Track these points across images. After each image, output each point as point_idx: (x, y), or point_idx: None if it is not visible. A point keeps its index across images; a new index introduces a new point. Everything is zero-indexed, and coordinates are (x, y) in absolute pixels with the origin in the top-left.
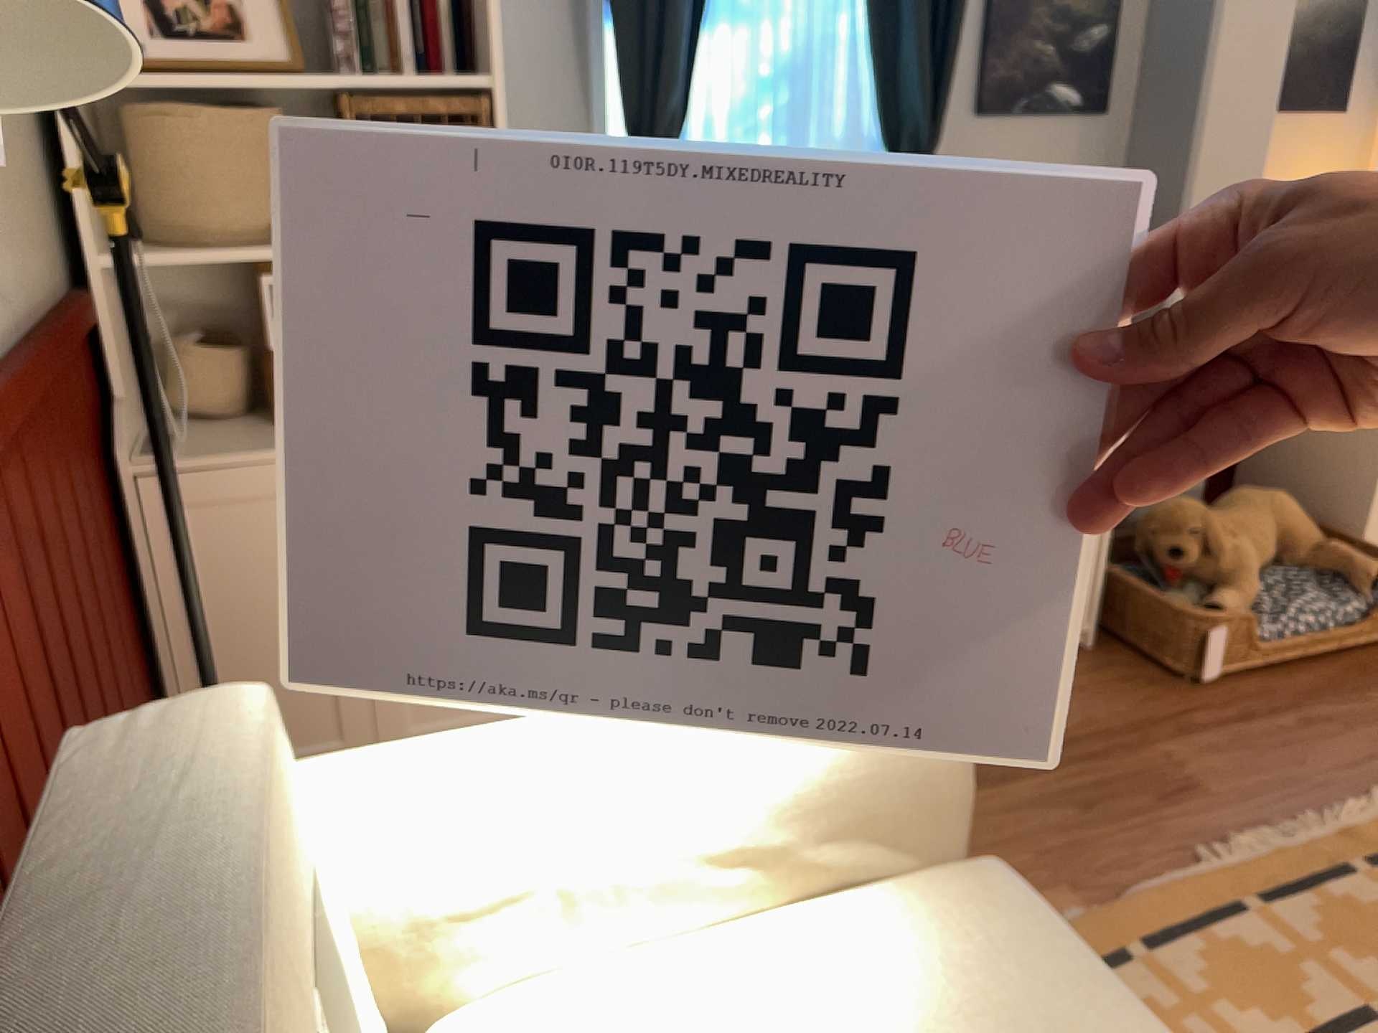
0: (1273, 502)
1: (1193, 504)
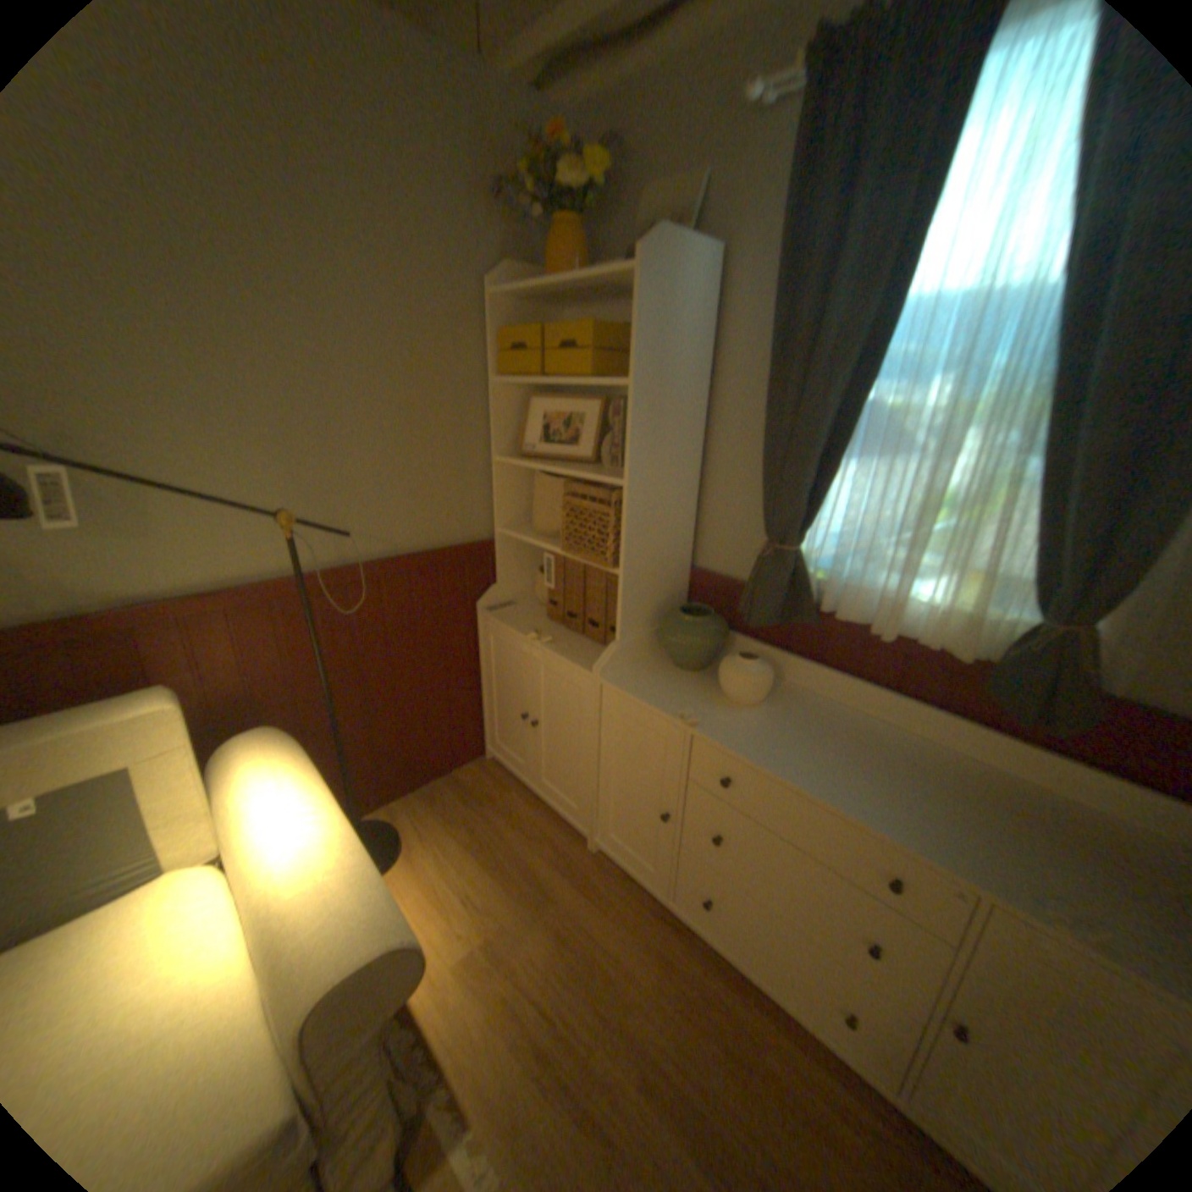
0: None
1: None
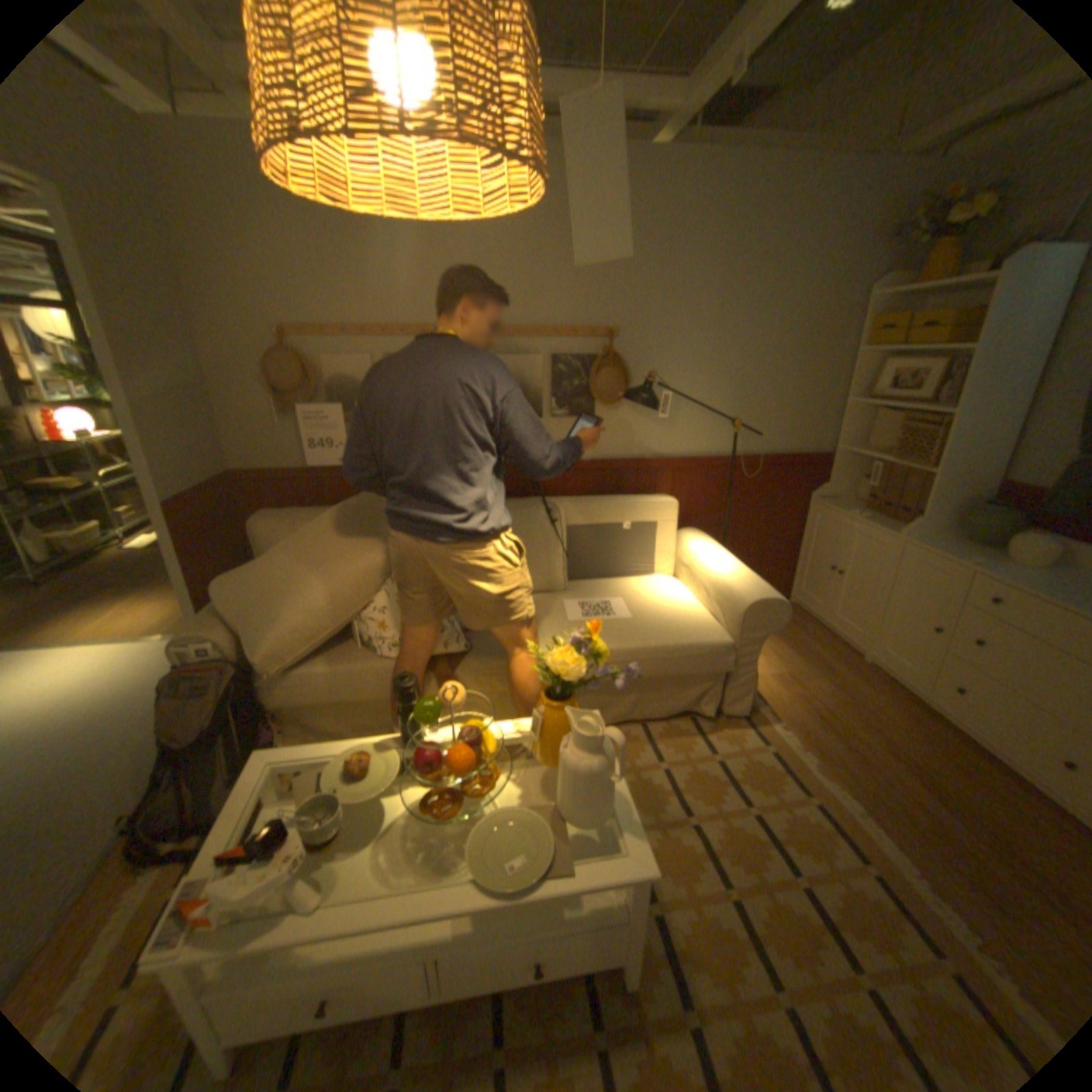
0: None
1: None
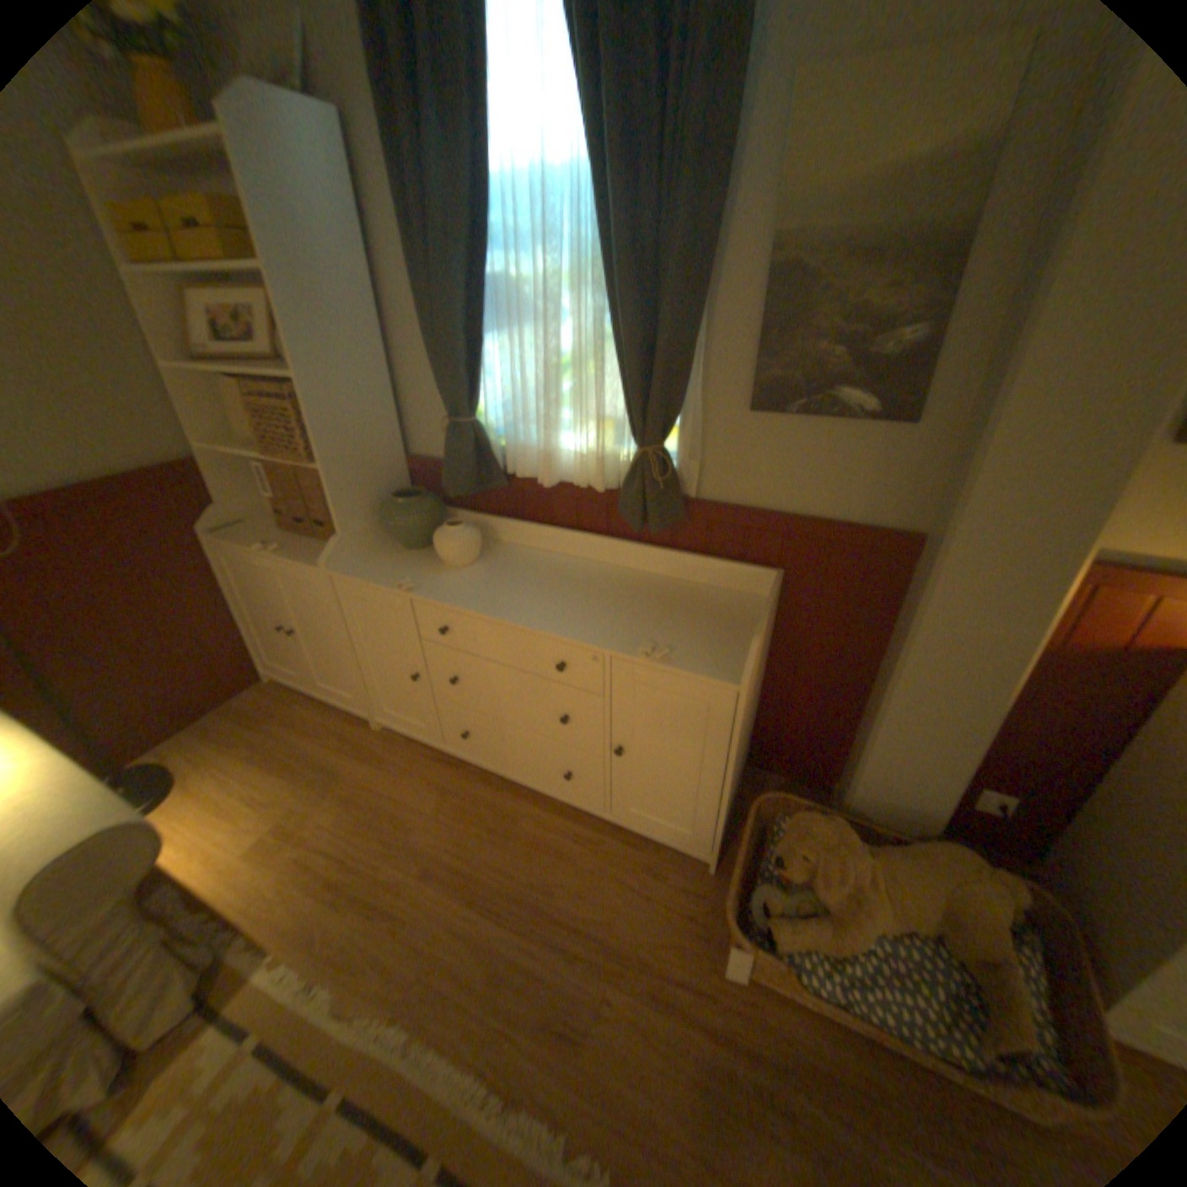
0: (958, 888)
1: (826, 834)
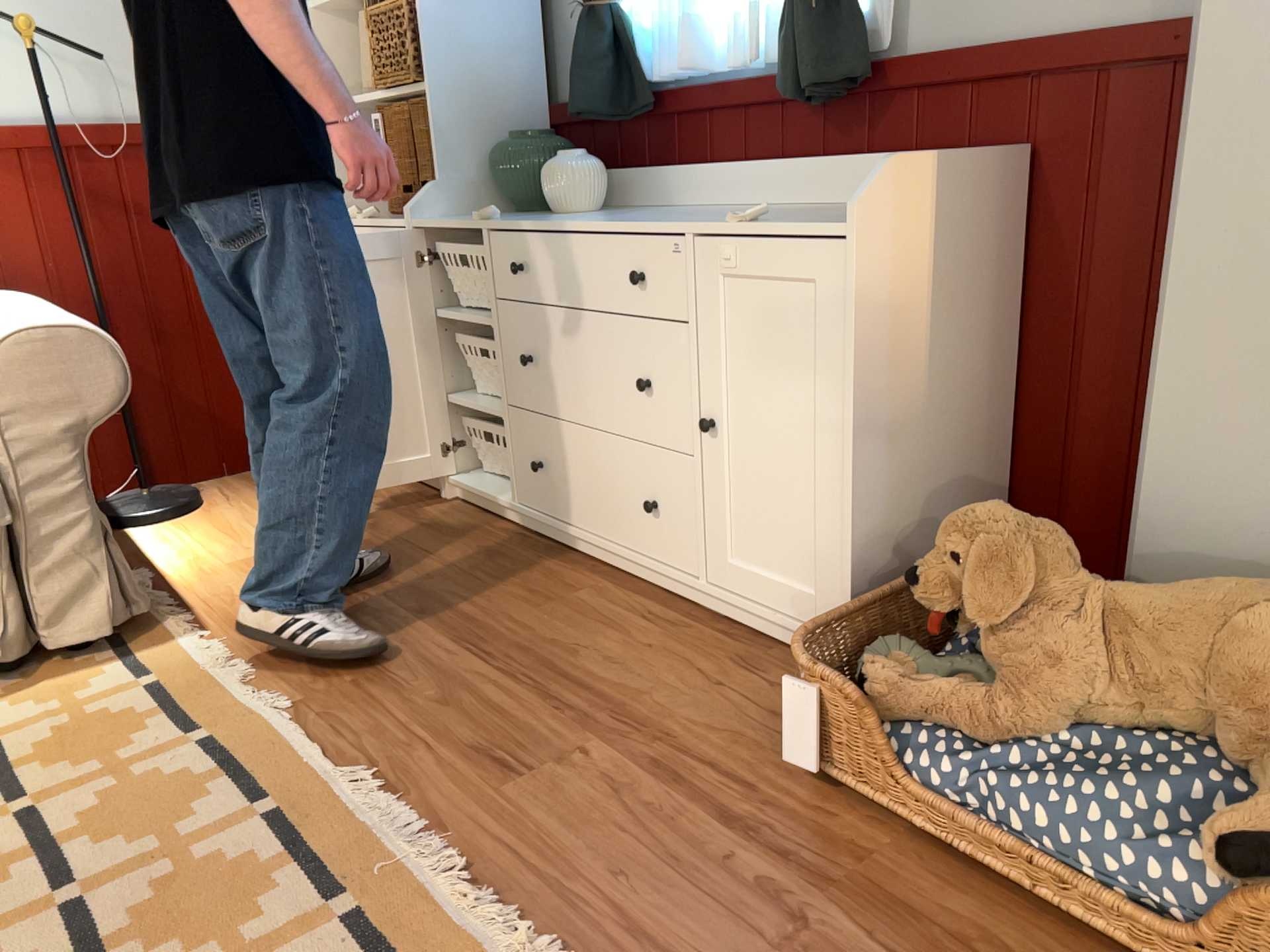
0: (1250, 610)
1: (1000, 516)
